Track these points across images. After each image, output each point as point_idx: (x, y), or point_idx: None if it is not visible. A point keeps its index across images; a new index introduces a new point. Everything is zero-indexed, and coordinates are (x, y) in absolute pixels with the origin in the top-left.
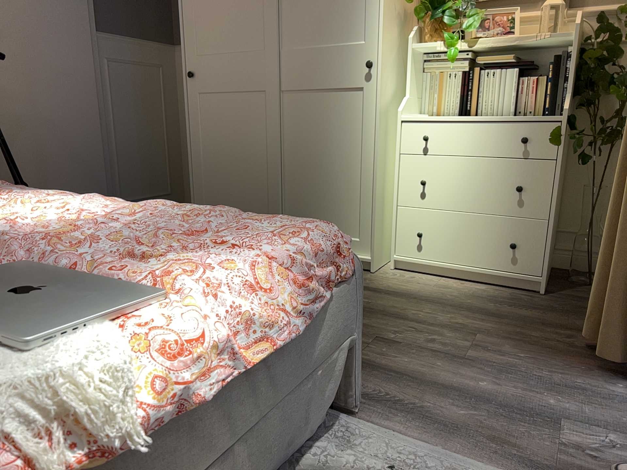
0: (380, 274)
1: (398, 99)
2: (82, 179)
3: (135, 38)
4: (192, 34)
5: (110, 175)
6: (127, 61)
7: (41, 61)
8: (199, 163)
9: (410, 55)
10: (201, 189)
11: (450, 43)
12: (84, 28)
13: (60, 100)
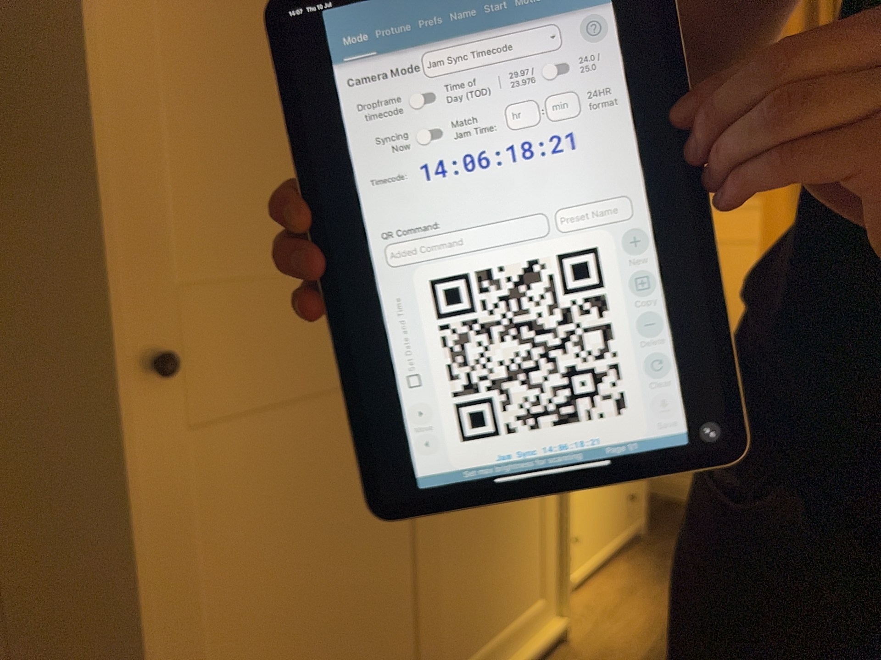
0: (572, 637)
1: None
2: None
3: None
4: (158, 194)
5: None
6: None
7: None
8: None
9: None
10: None
11: None
12: None
13: None
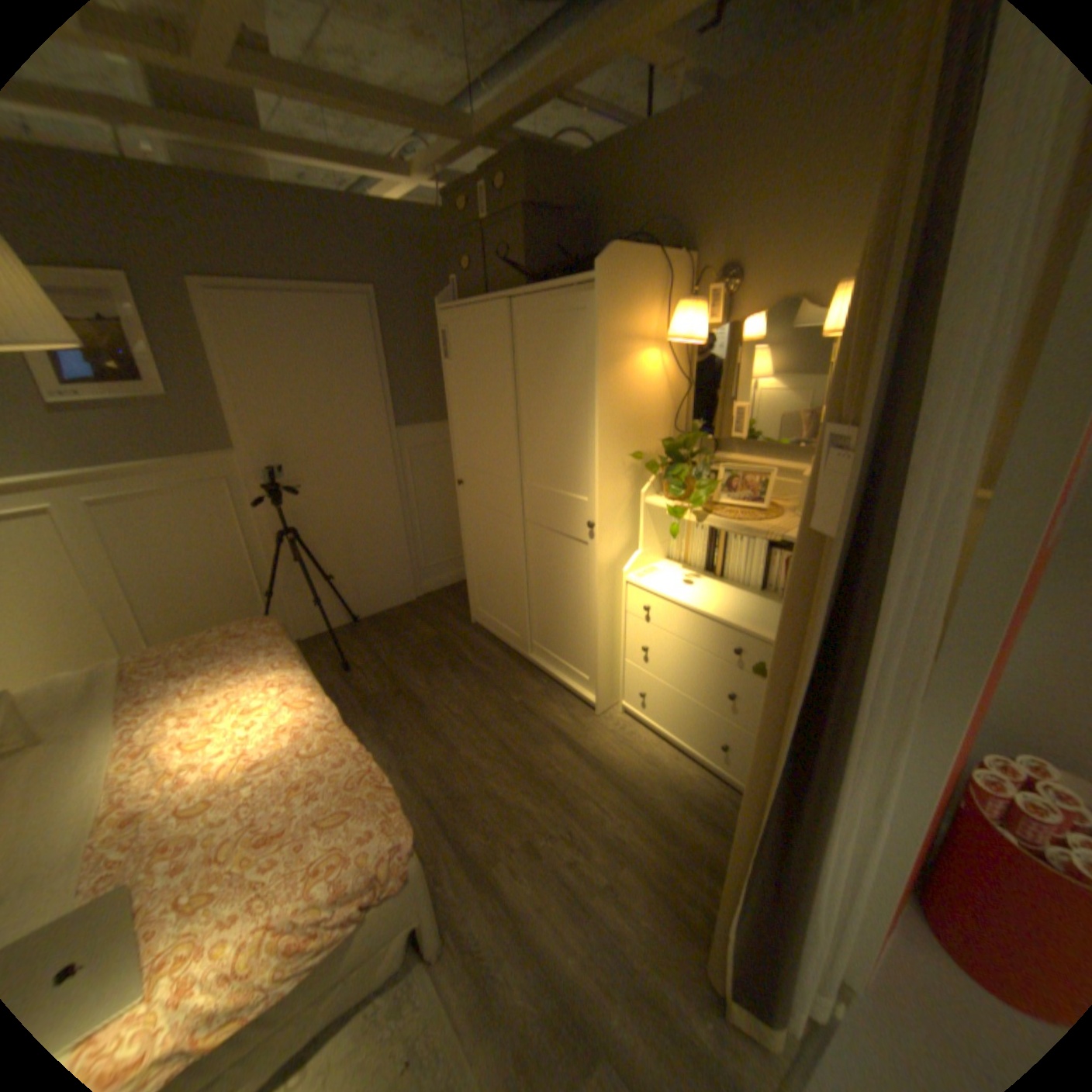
0: (603, 720)
1: (635, 549)
2: (385, 559)
3: (434, 424)
4: (460, 448)
5: (412, 550)
6: (426, 447)
7: (342, 470)
8: (471, 561)
9: (643, 511)
10: (473, 582)
11: (677, 515)
12: (381, 431)
13: (362, 498)
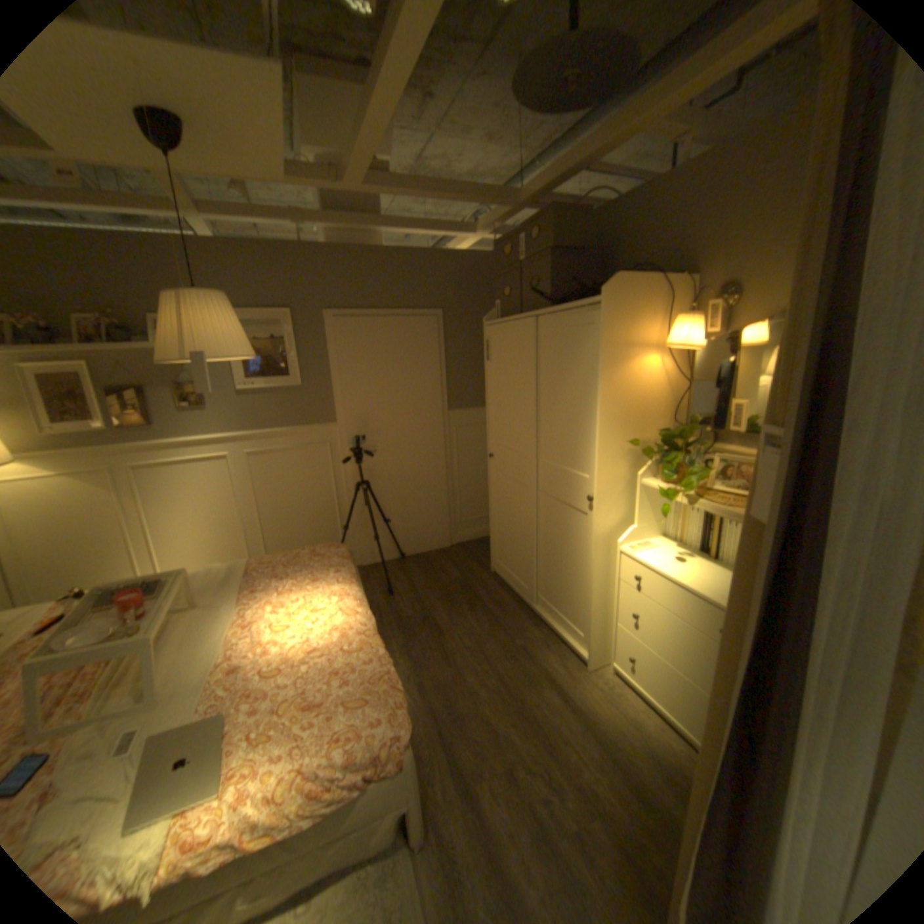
0: (595, 677)
1: (632, 524)
2: (429, 511)
3: (477, 409)
4: (492, 428)
5: (451, 506)
6: (469, 427)
7: (406, 441)
8: (494, 520)
9: (639, 491)
10: (495, 538)
11: (669, 497)
12: (437, 414)
13: (417, 463)
